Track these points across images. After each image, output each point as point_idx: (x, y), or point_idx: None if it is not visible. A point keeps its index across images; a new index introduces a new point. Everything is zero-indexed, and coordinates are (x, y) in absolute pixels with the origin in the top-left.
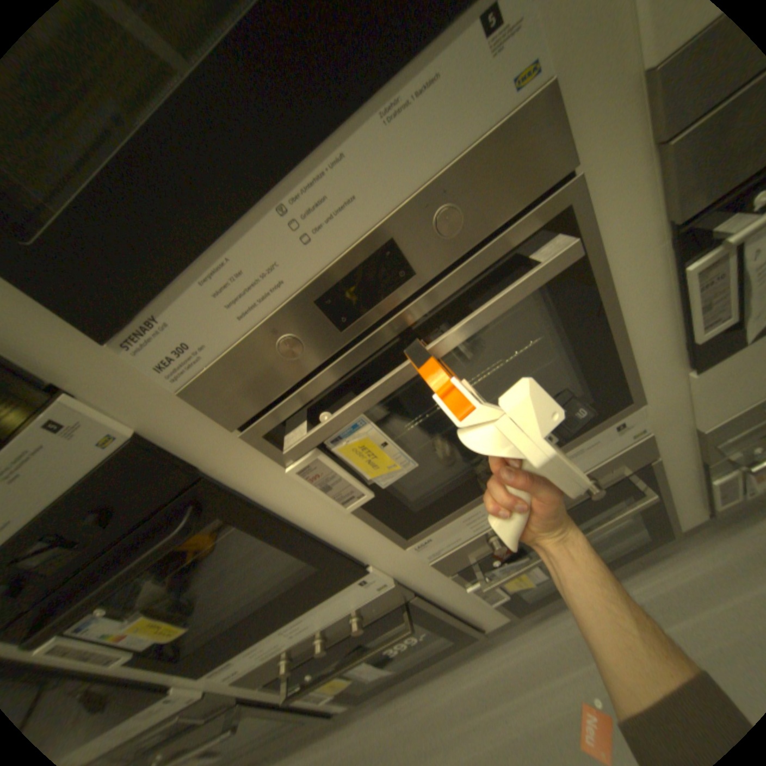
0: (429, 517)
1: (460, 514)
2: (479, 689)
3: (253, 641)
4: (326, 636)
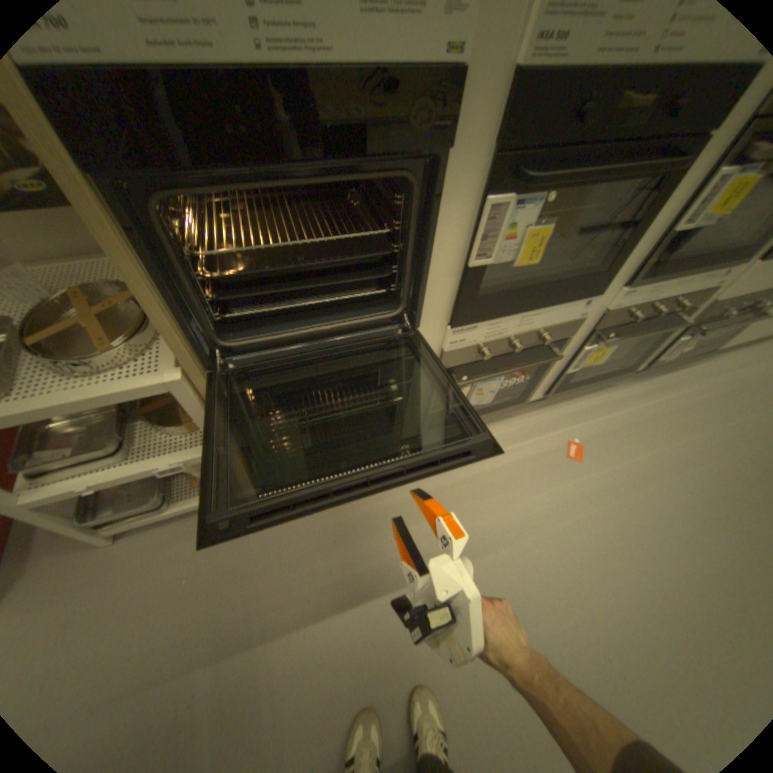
0: (658, 271)
1: (658, 281)
2: (504, 435)
3: (512, 312)
4: (524, 339)
